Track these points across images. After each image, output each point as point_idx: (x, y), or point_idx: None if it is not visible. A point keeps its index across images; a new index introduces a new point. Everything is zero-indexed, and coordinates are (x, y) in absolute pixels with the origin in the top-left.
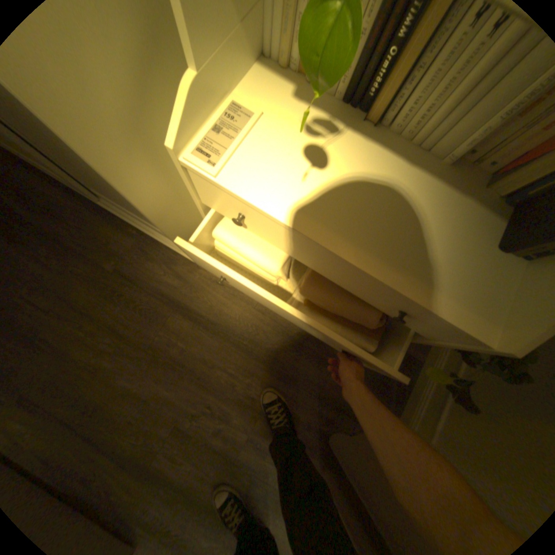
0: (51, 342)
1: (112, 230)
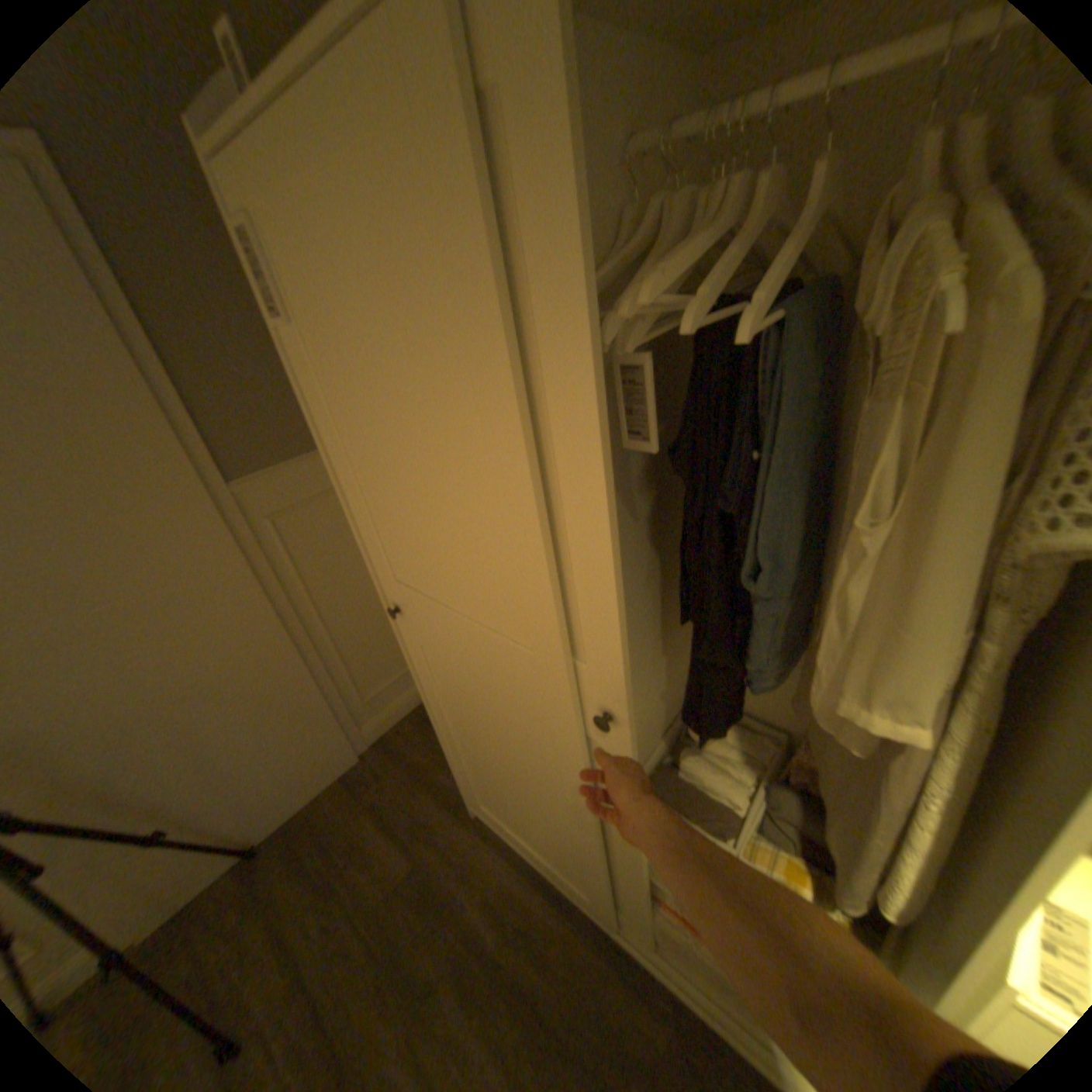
0: None
1: (626, 998)
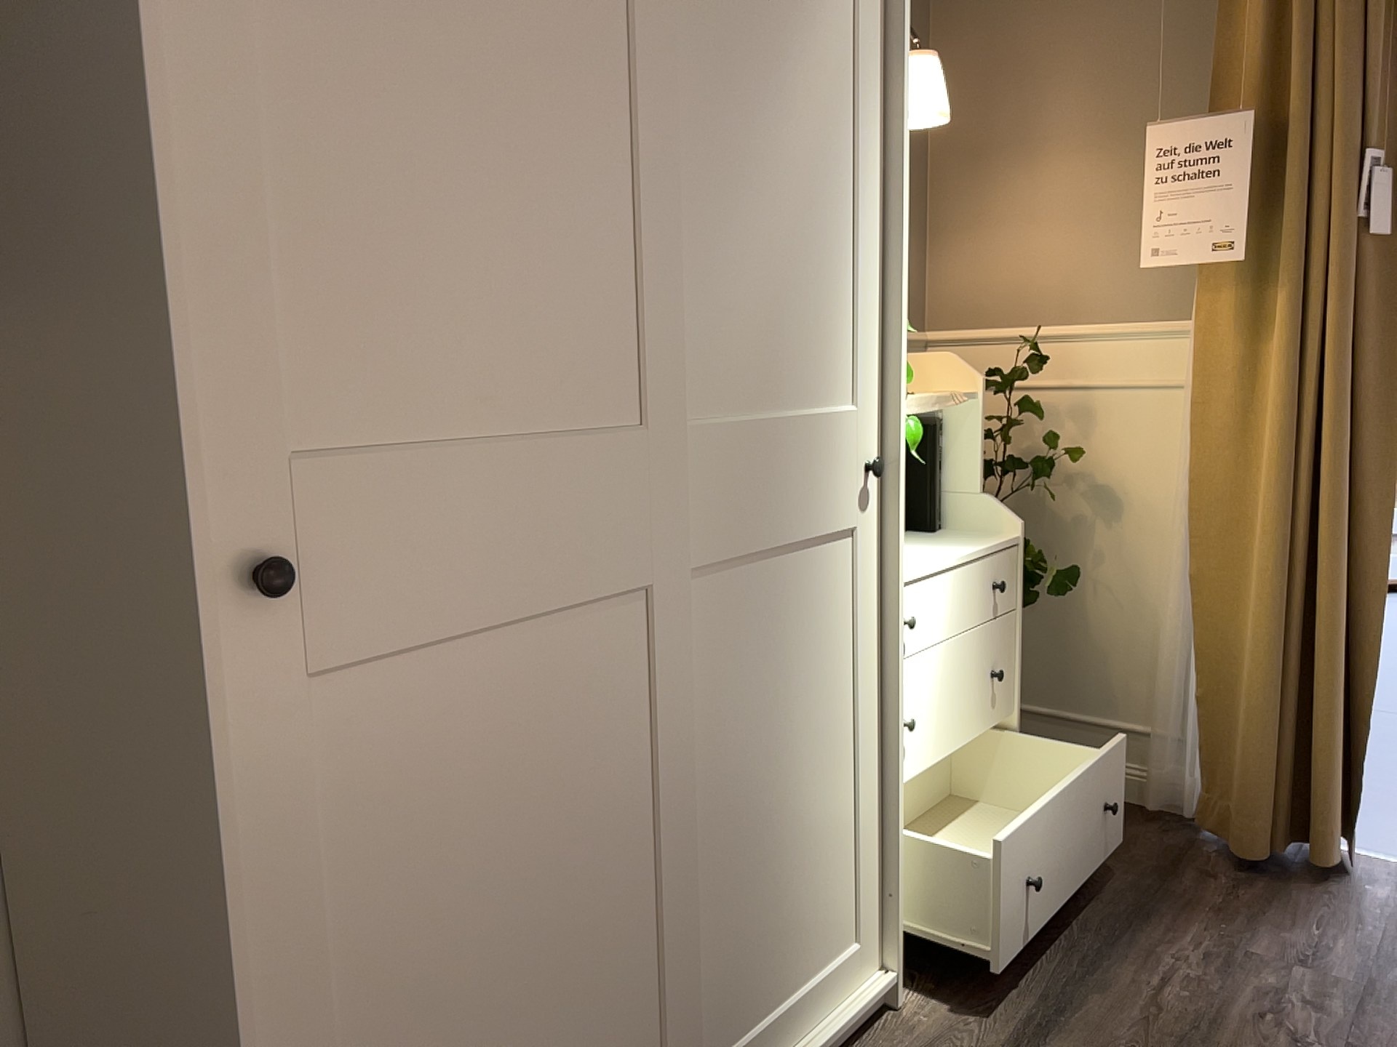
0: None
1: None
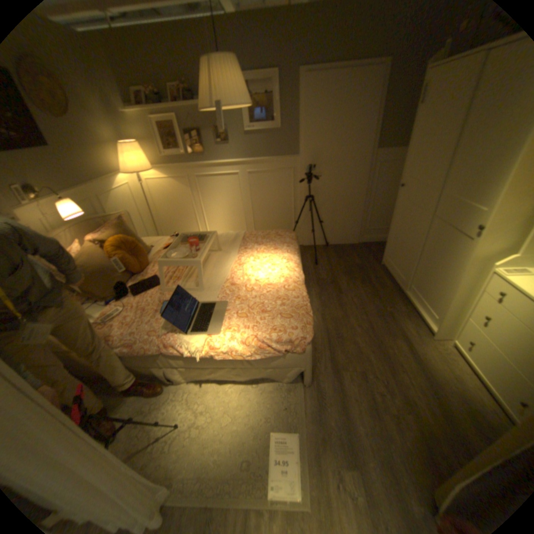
0: (347, 310)
1: (401, 302)
